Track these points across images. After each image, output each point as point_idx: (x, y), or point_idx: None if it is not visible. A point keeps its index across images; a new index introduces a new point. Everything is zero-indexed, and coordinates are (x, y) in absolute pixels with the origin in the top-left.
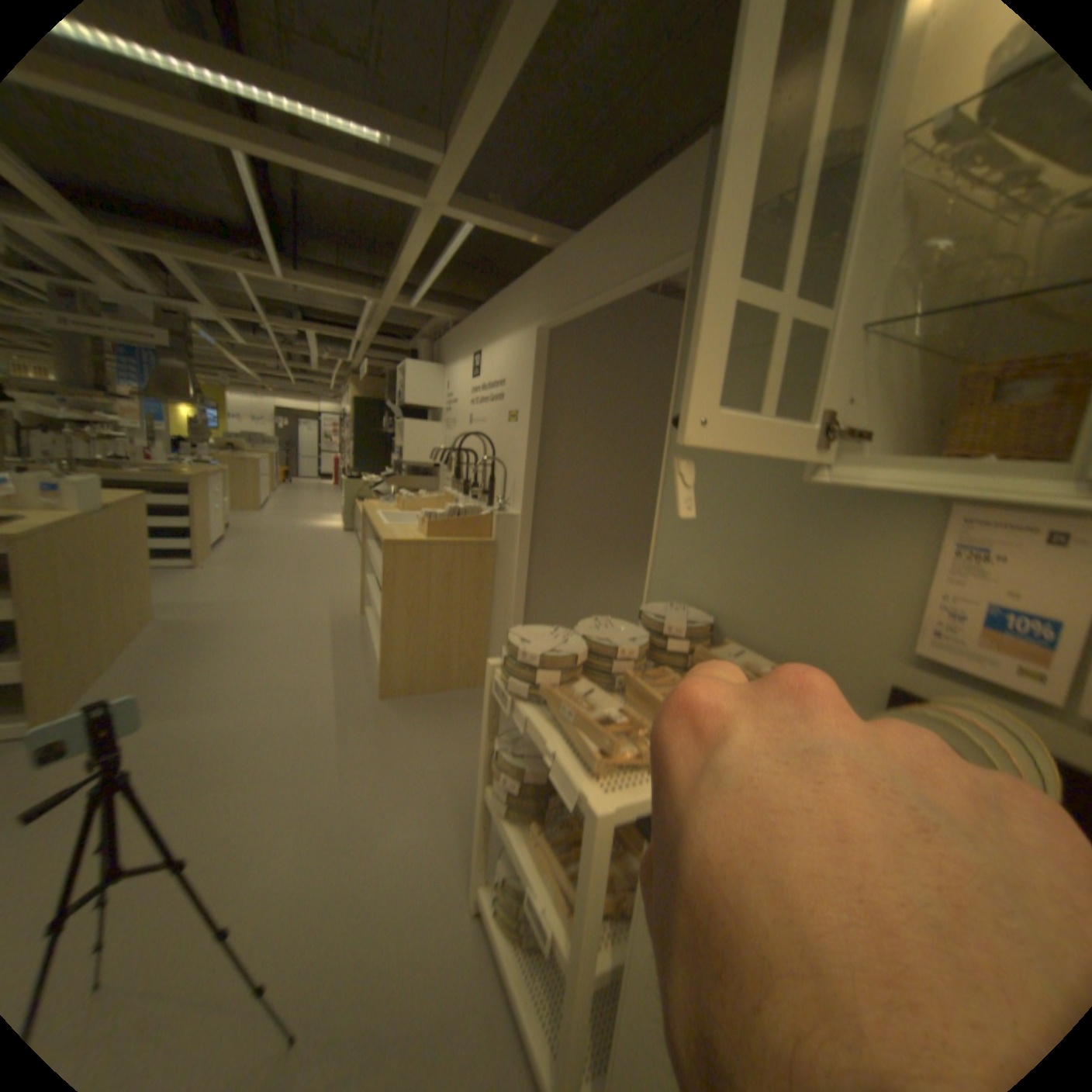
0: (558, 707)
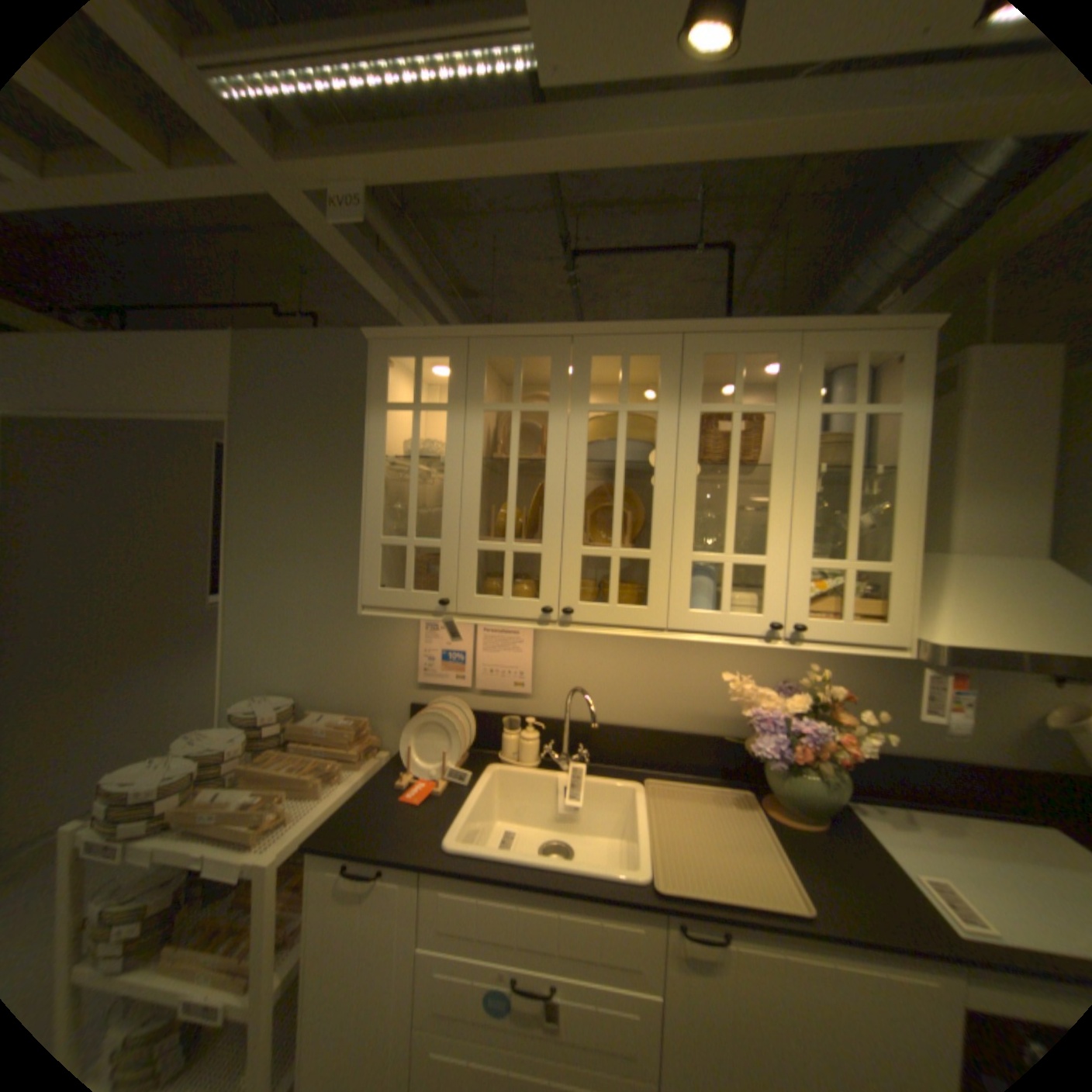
0: (190, 822)
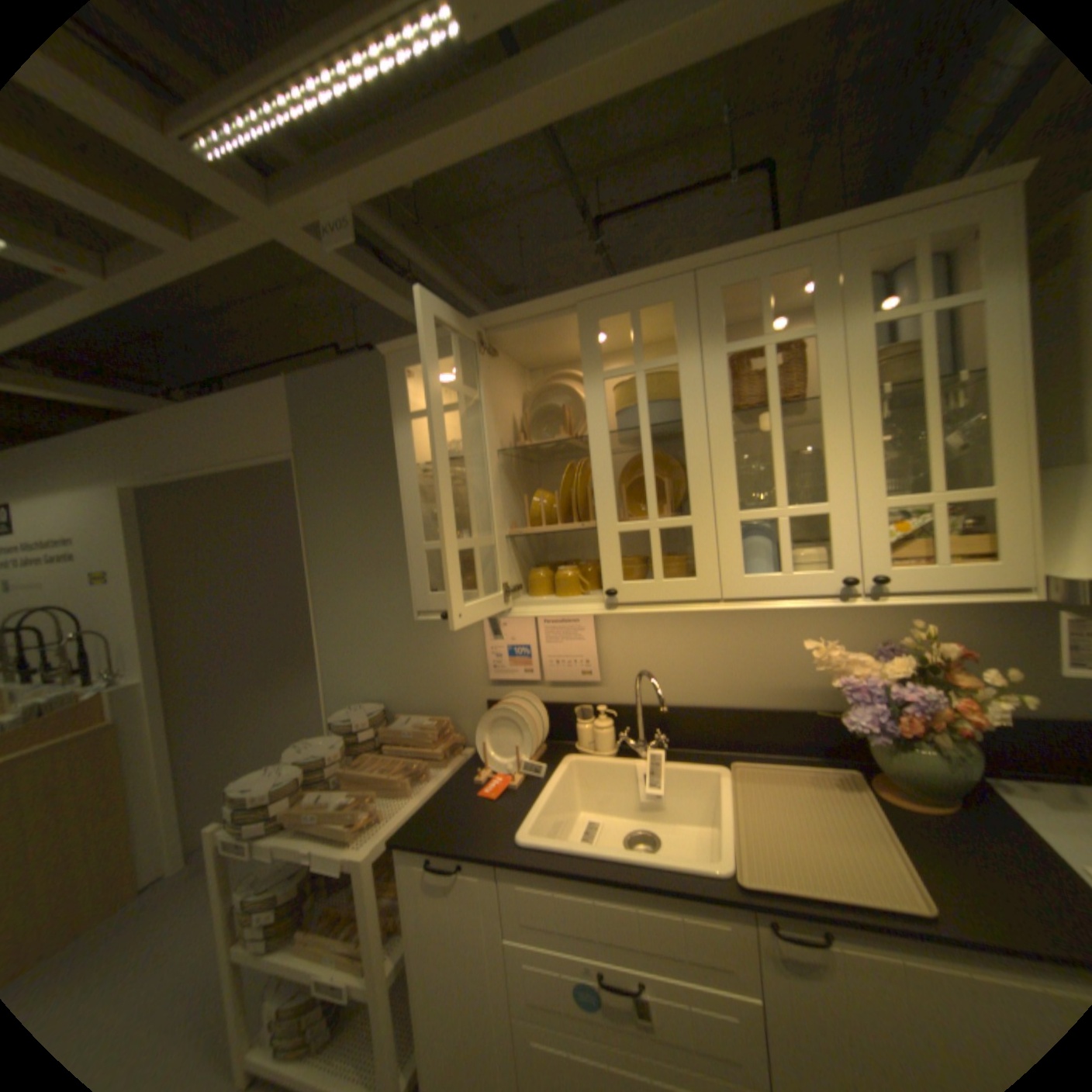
0: (297, 821)
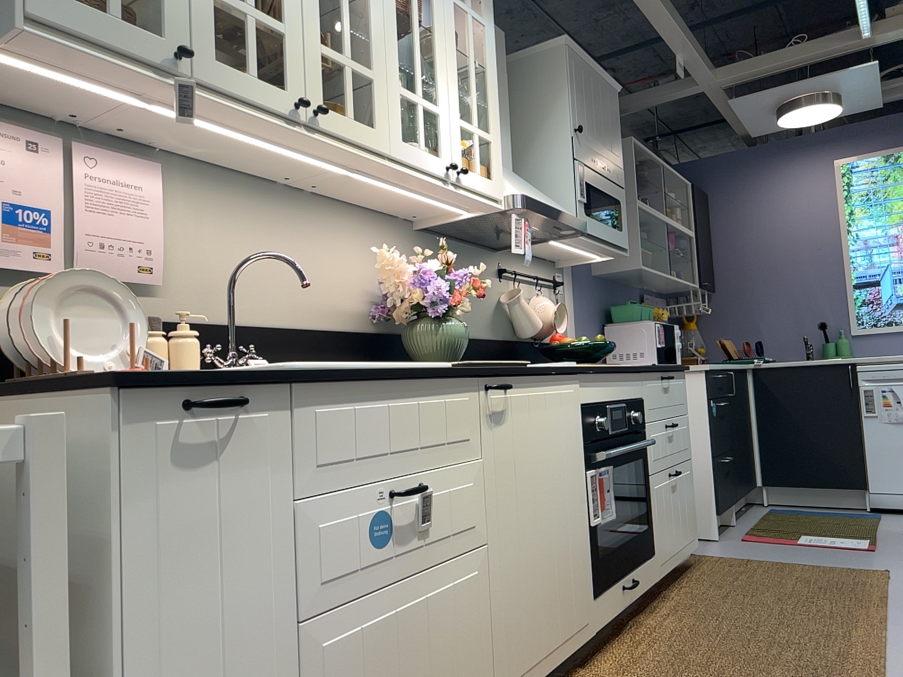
0: None
